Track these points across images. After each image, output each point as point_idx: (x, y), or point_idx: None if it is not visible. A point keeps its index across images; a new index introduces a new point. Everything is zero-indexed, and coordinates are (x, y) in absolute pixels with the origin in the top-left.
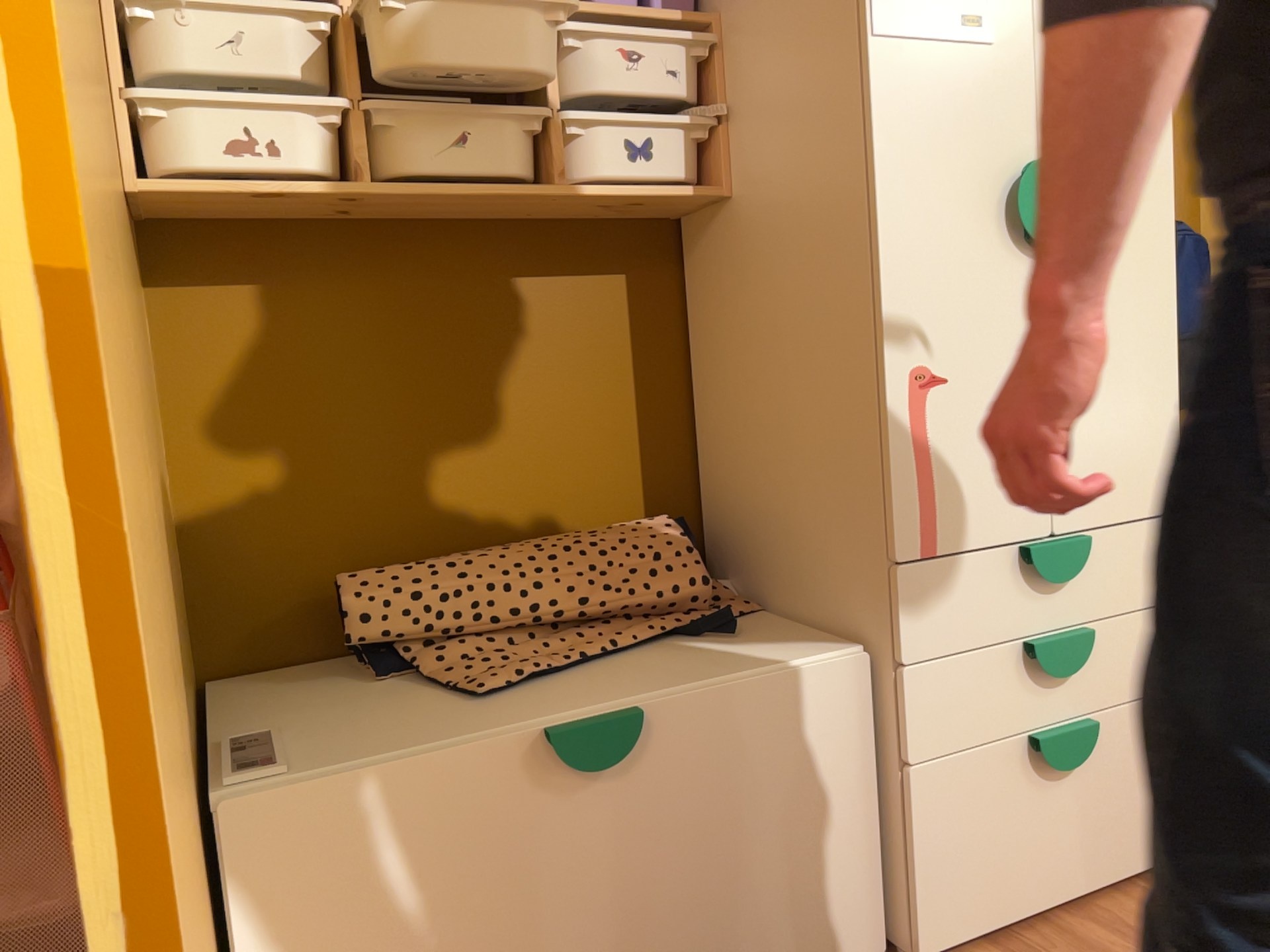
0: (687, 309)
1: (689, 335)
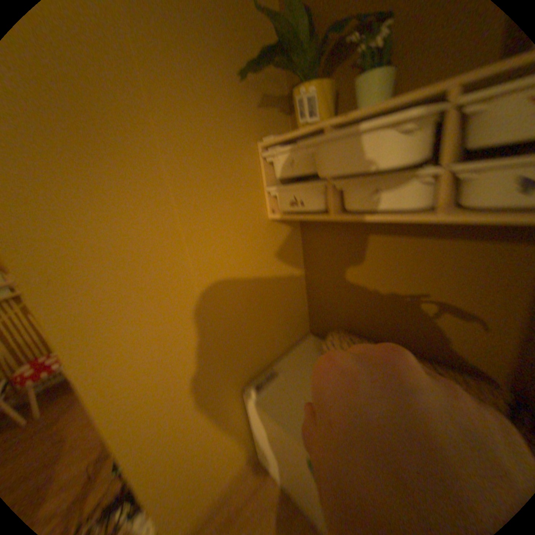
0: None
1: None
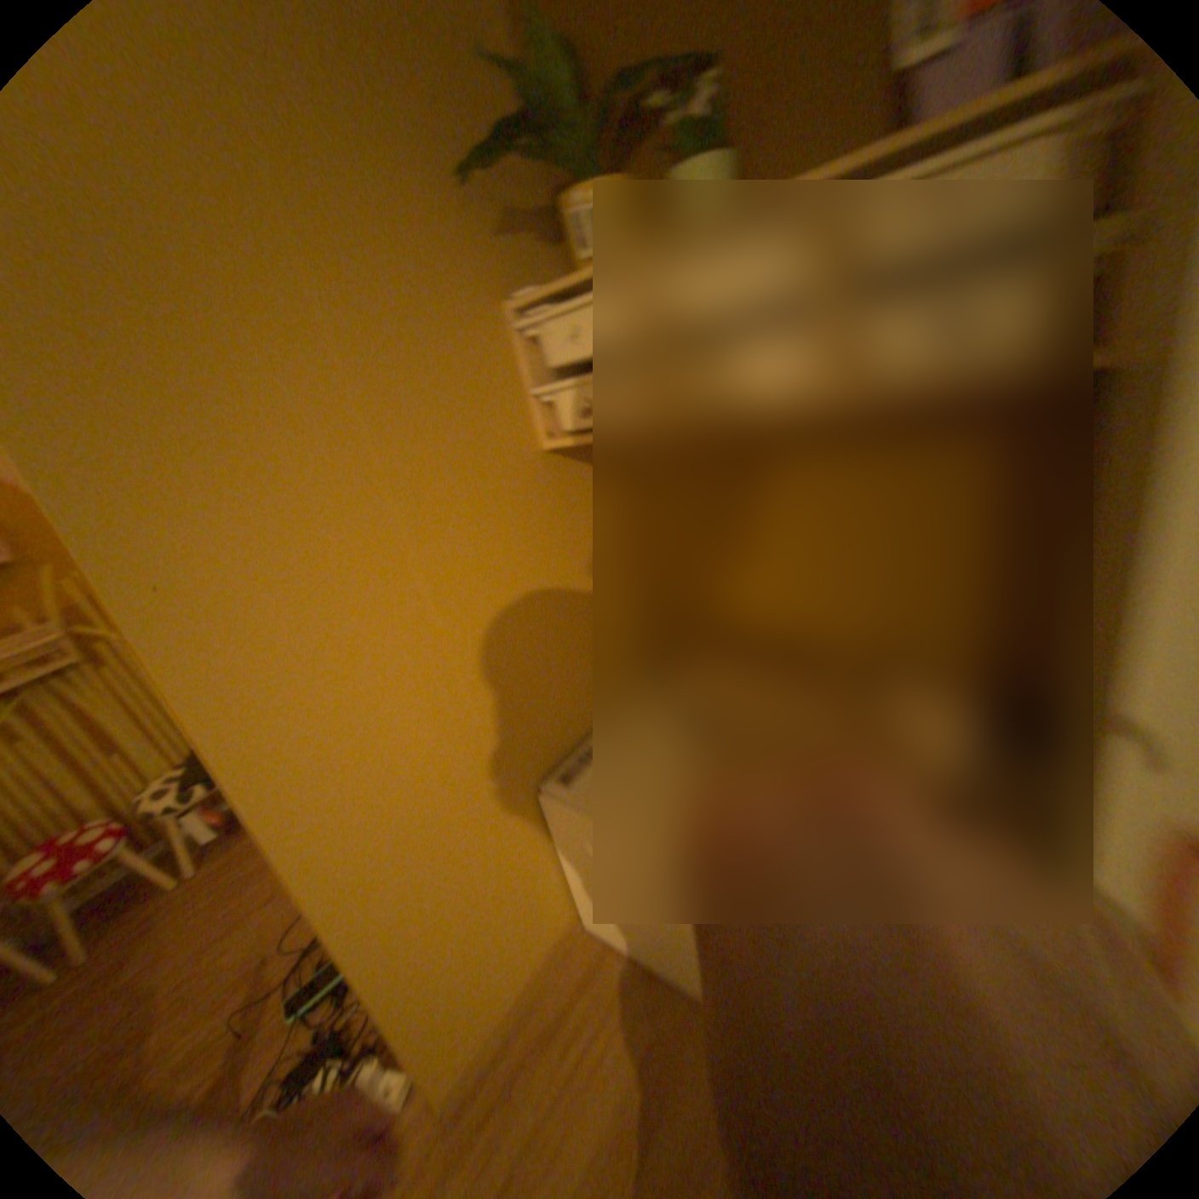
0: (1090, 472)
1: (1086, 504)
